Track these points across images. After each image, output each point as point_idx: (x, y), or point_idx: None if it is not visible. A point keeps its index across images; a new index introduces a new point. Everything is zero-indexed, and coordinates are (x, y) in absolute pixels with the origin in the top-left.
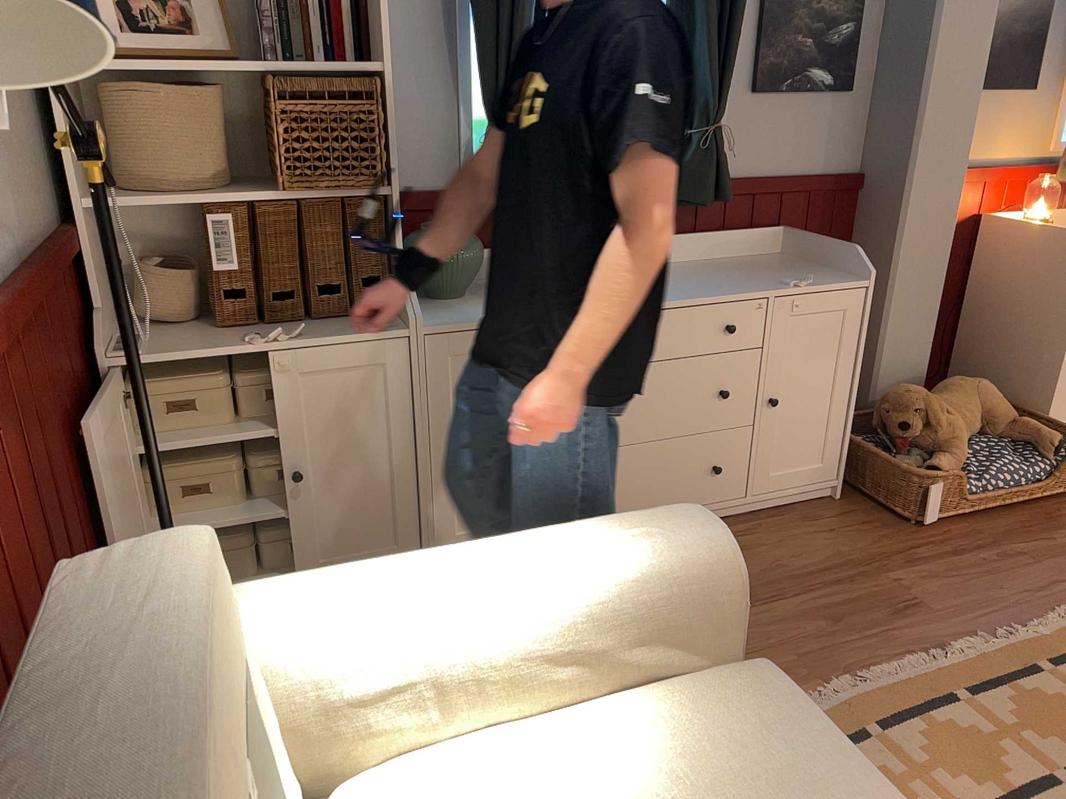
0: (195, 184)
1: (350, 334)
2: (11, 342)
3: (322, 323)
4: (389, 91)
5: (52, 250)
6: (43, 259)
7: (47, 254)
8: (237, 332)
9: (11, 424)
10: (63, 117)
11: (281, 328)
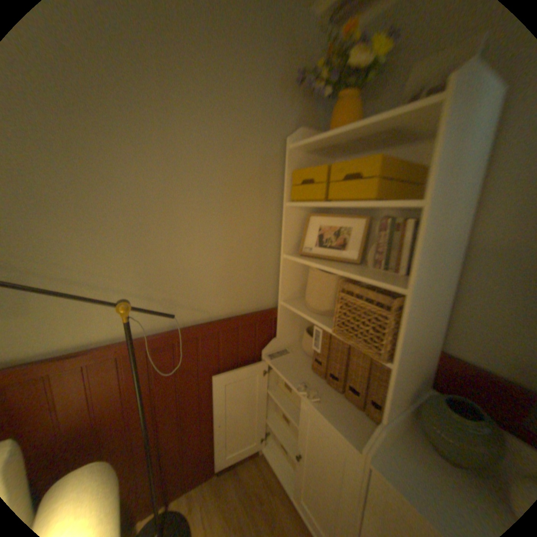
0: (318, 310)
1: (339, 425)
2: (170, 347)
3: (345, 404)
4: (411, 308)
5: (239, 317)
6: (222, 321)
7: (230, 319)
8: (312, 377)
9: (148, 372)
10: (284, 272)
11: (327, 390)
